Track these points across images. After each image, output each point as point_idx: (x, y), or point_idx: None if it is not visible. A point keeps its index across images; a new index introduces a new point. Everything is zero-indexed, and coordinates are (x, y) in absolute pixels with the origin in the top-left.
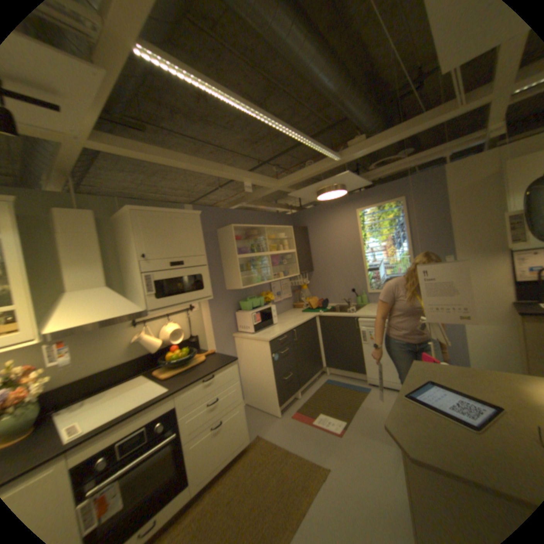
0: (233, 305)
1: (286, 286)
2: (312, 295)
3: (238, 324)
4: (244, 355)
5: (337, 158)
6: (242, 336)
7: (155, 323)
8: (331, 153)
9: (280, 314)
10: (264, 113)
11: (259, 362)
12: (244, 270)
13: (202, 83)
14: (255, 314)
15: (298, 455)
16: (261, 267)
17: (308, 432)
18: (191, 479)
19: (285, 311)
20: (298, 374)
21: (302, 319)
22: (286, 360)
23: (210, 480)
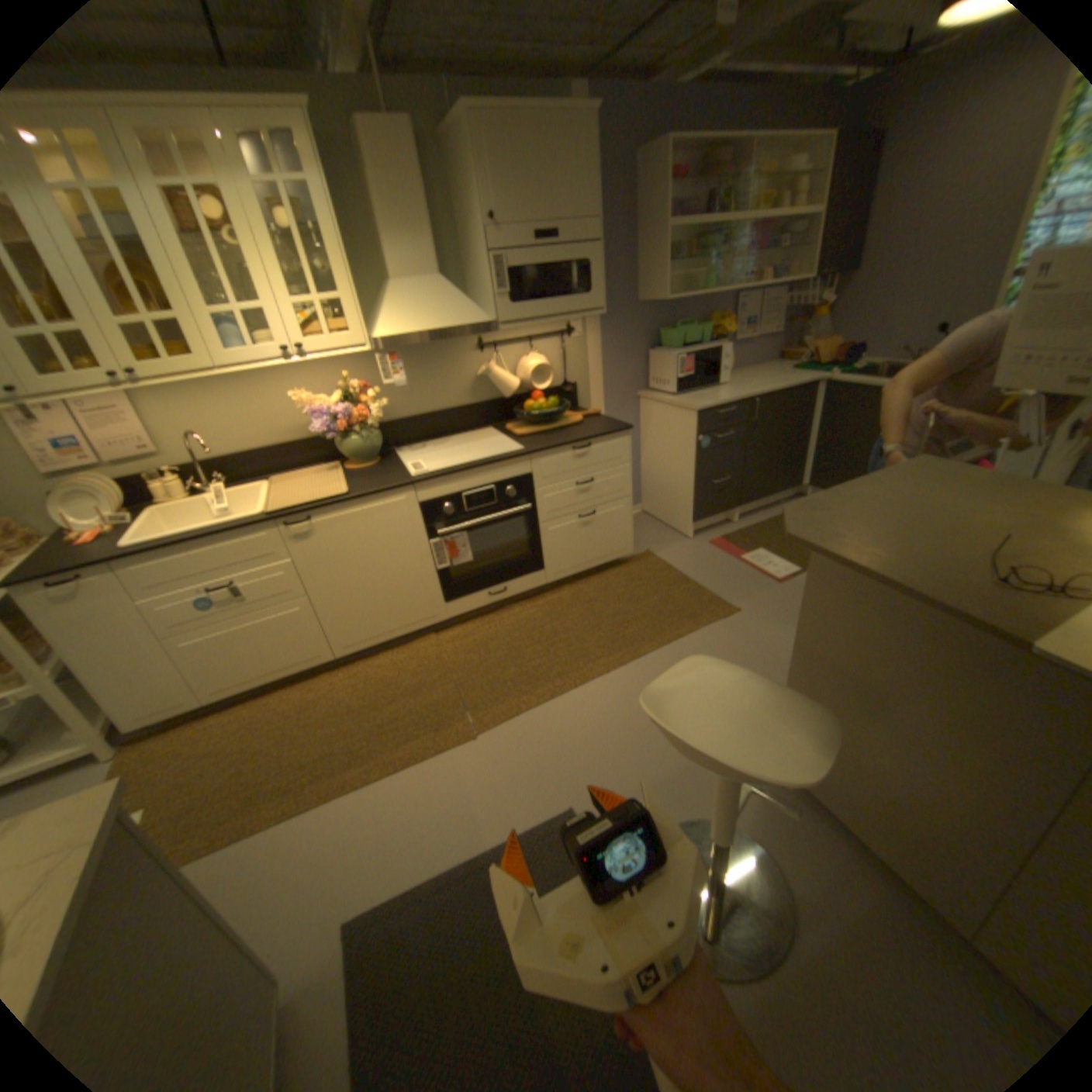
0: (648, 335)
1: (777, 305)
2: (838, 334)
3: (652, 375)
4: (652, 431)
5: None
6: (654, 397)
7: (513, 351)
8: None
9: (746, 367)
10: None
11: (675, 447)
12: (685, 257)
13: None
14: (685, 356)
15: (703, 584)
16: (726, 252)
17: (731, 564)
18: (550, 564)
19: (760, 364)
20: (744, 483)
21: (786, 380)
22: (727, 452)
23: (573, 574)
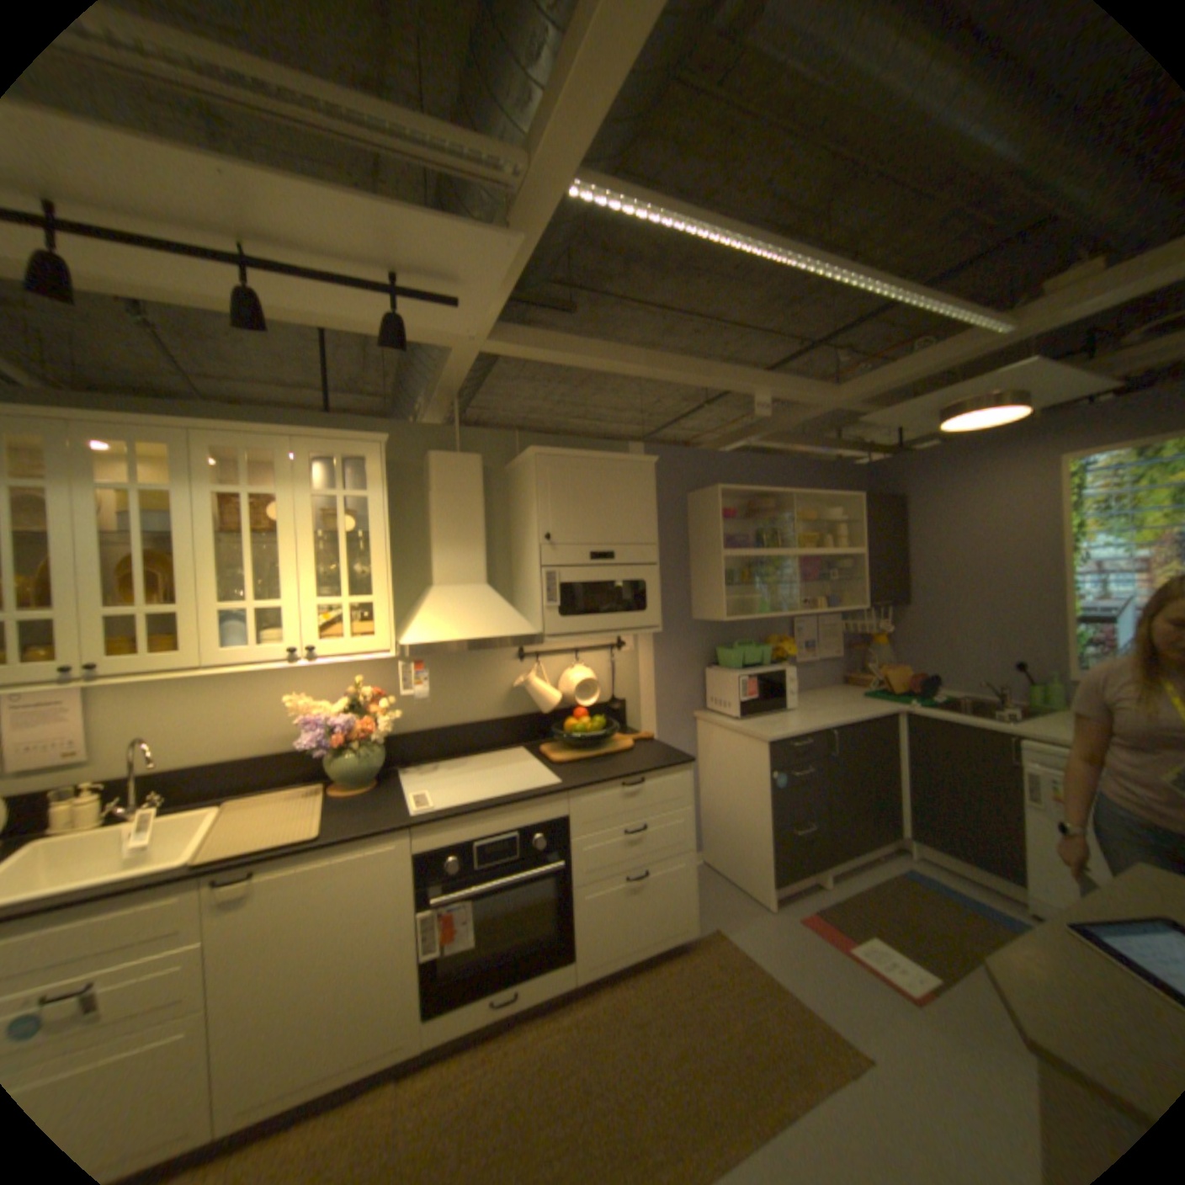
0: (702, 653)
1: (833, 631)
2: (901, 663)
3: (708, 695)
4: (712, 760)
5: (1006, 326)
6: (713, 720)
7: (555, 661)
8: (987, 316)
9: (809, 691)
10: (809, 251)
11: (743, 782)
12: (737, 583)
13: (680, 218)
14: (746, 679)
15: (804, 1002)
16: (776, 581)
17: (838, 965)
18: (583, 954)
19: (823, 688)
20: (833, 835)
21: (861, 711)
22: (807, 795)
23: (615, 972)
